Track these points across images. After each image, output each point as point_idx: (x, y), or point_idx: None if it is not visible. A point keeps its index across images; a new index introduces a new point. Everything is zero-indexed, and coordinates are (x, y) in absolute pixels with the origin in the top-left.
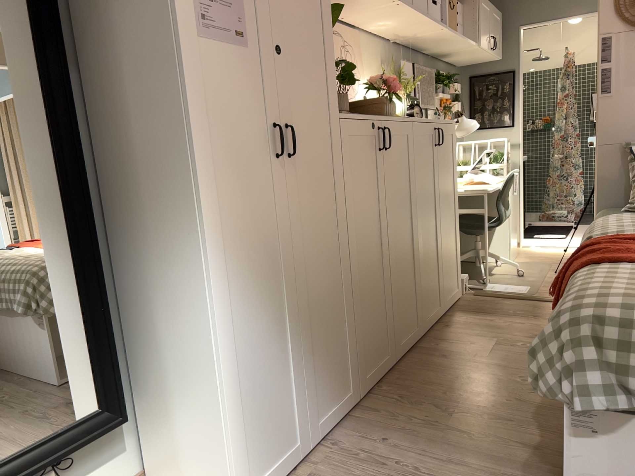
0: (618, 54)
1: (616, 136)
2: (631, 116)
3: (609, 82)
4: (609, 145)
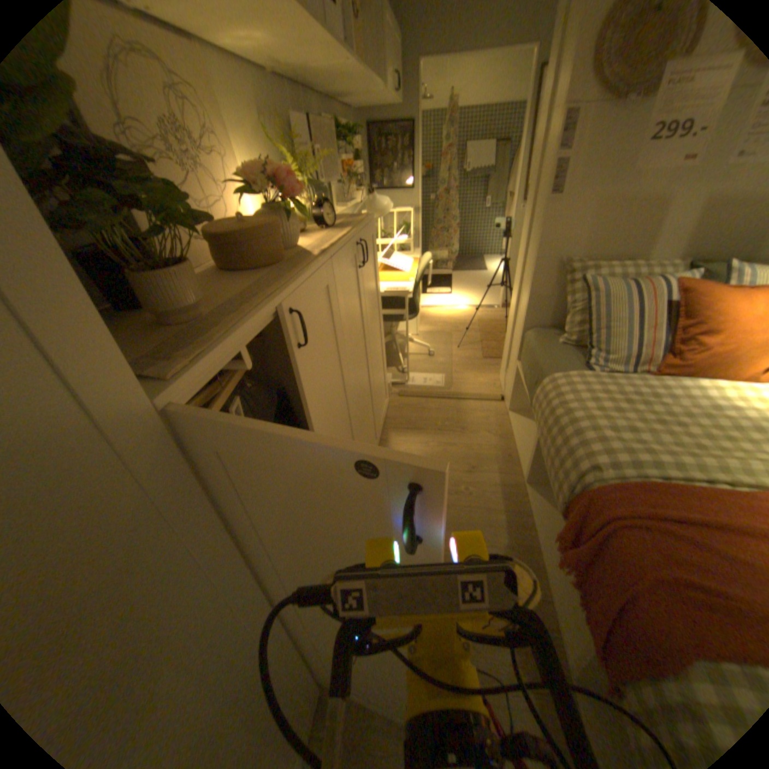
0: (588, 134)
1: (561, 248)
2: (583, 225)
3: (568, 177)
4: (552, 258)
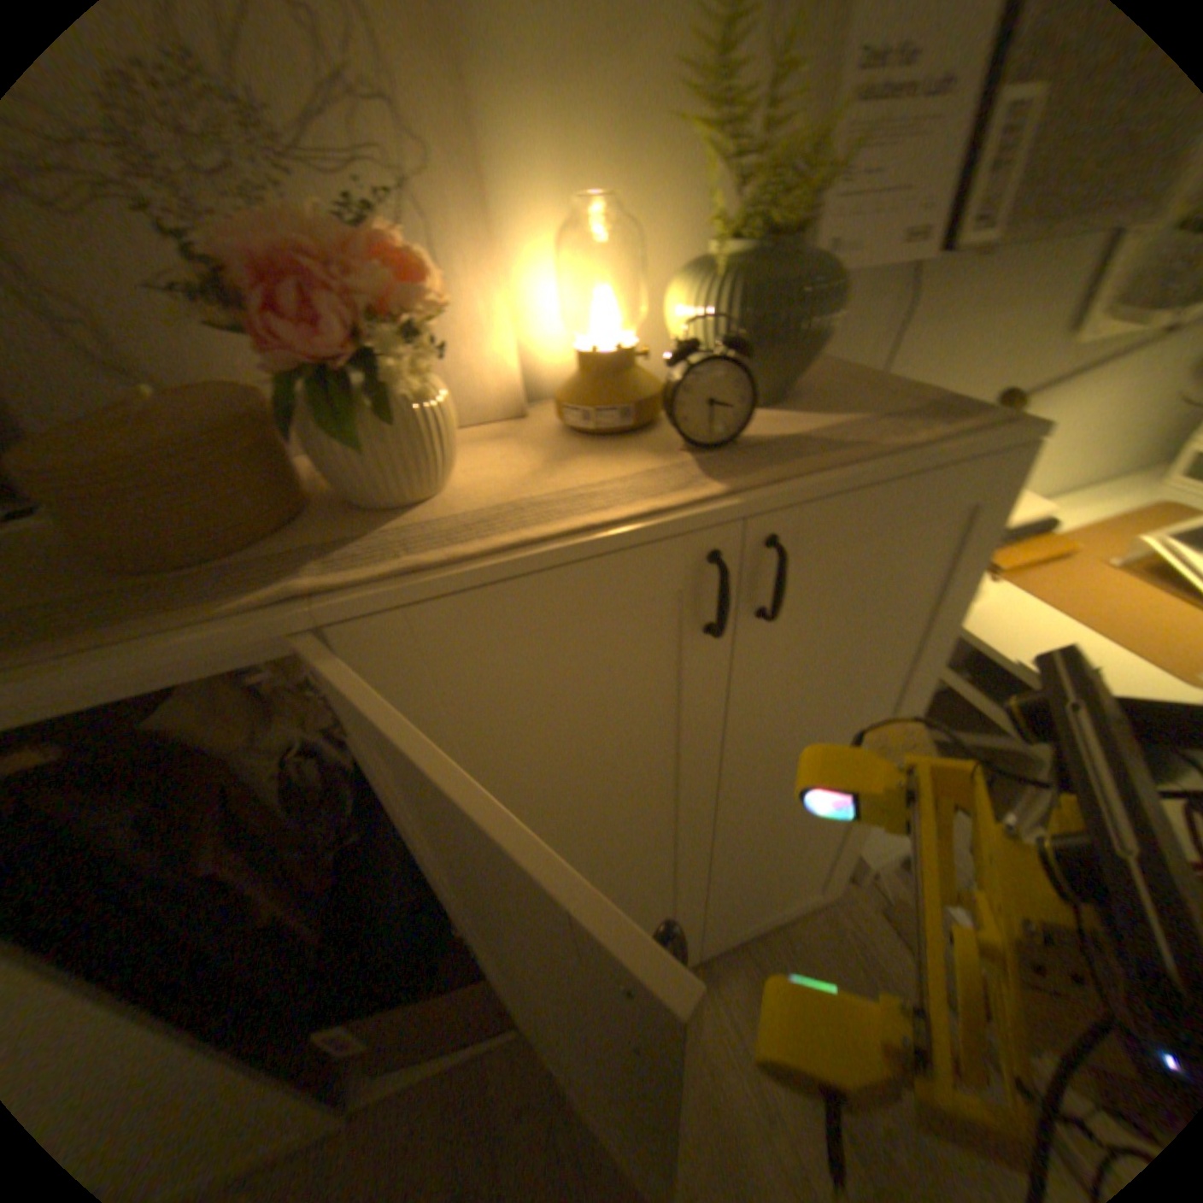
0: None
1: None
2: None
3: None
4: None
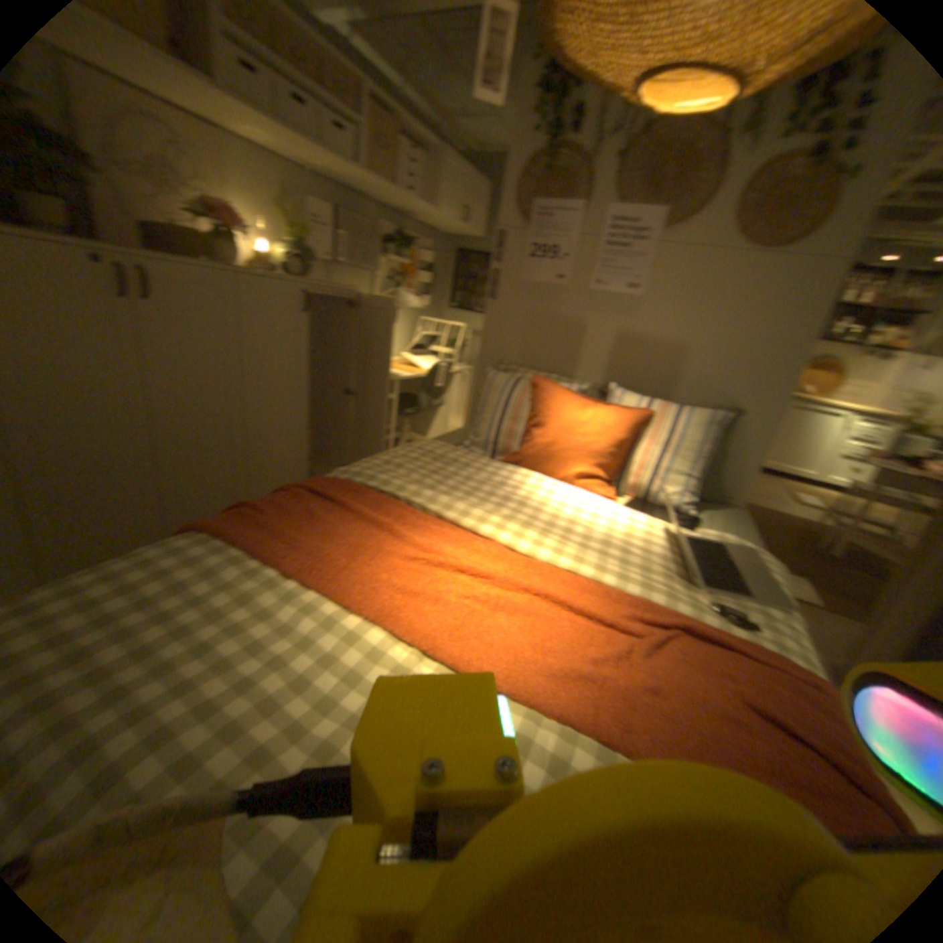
0: (514, 251)
1: (497, 348)
2: (514, 330)
3: (500, 284)
4: (489, 357)
